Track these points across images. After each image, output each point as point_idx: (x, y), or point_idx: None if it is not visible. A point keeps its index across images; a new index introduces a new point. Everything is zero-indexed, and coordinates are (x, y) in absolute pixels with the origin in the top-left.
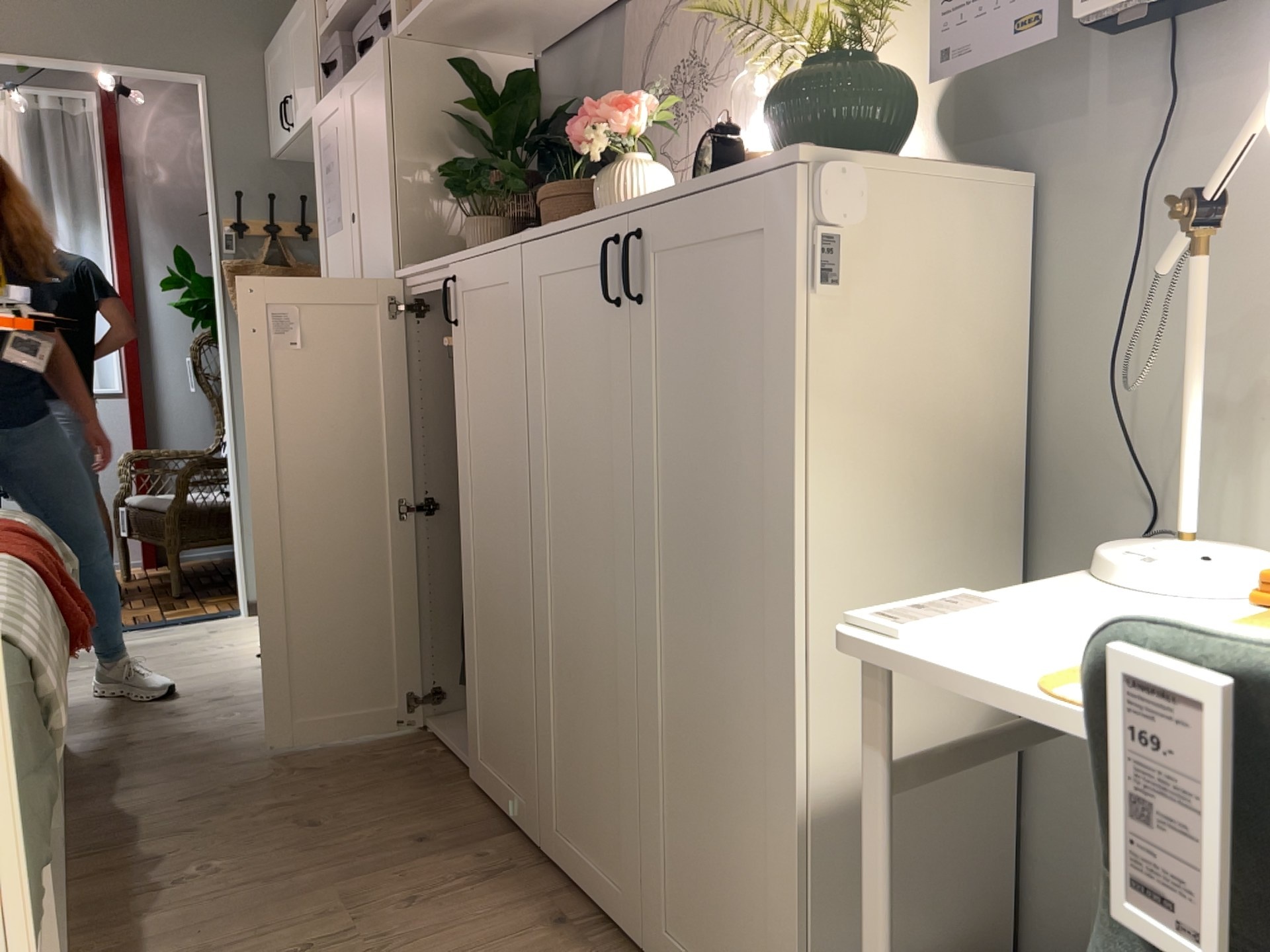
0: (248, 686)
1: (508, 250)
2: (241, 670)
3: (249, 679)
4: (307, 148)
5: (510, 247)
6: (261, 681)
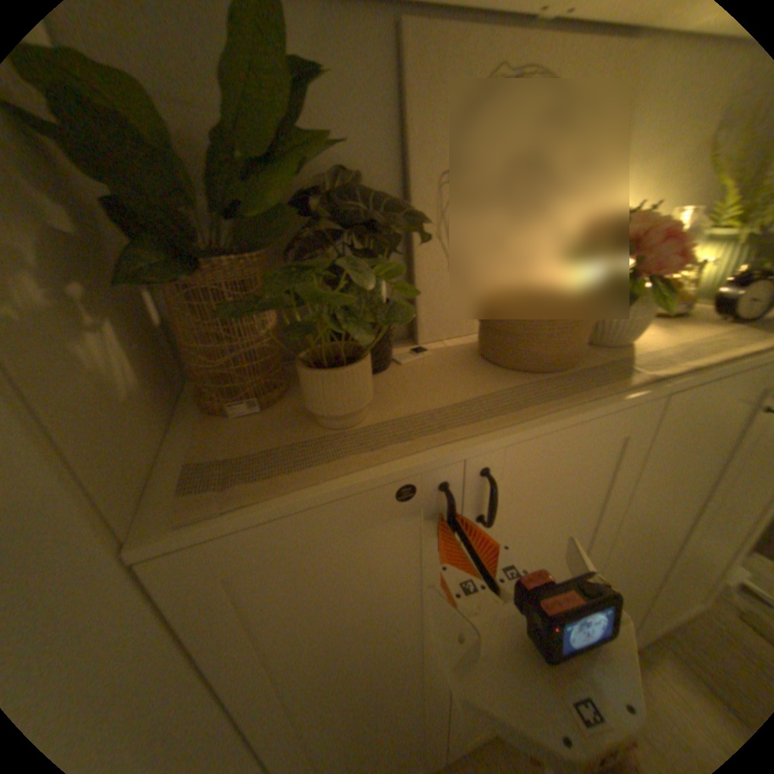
0: None
1: (647, 403)
2: None
3: None
4: None
5: (647, 399)
6: None
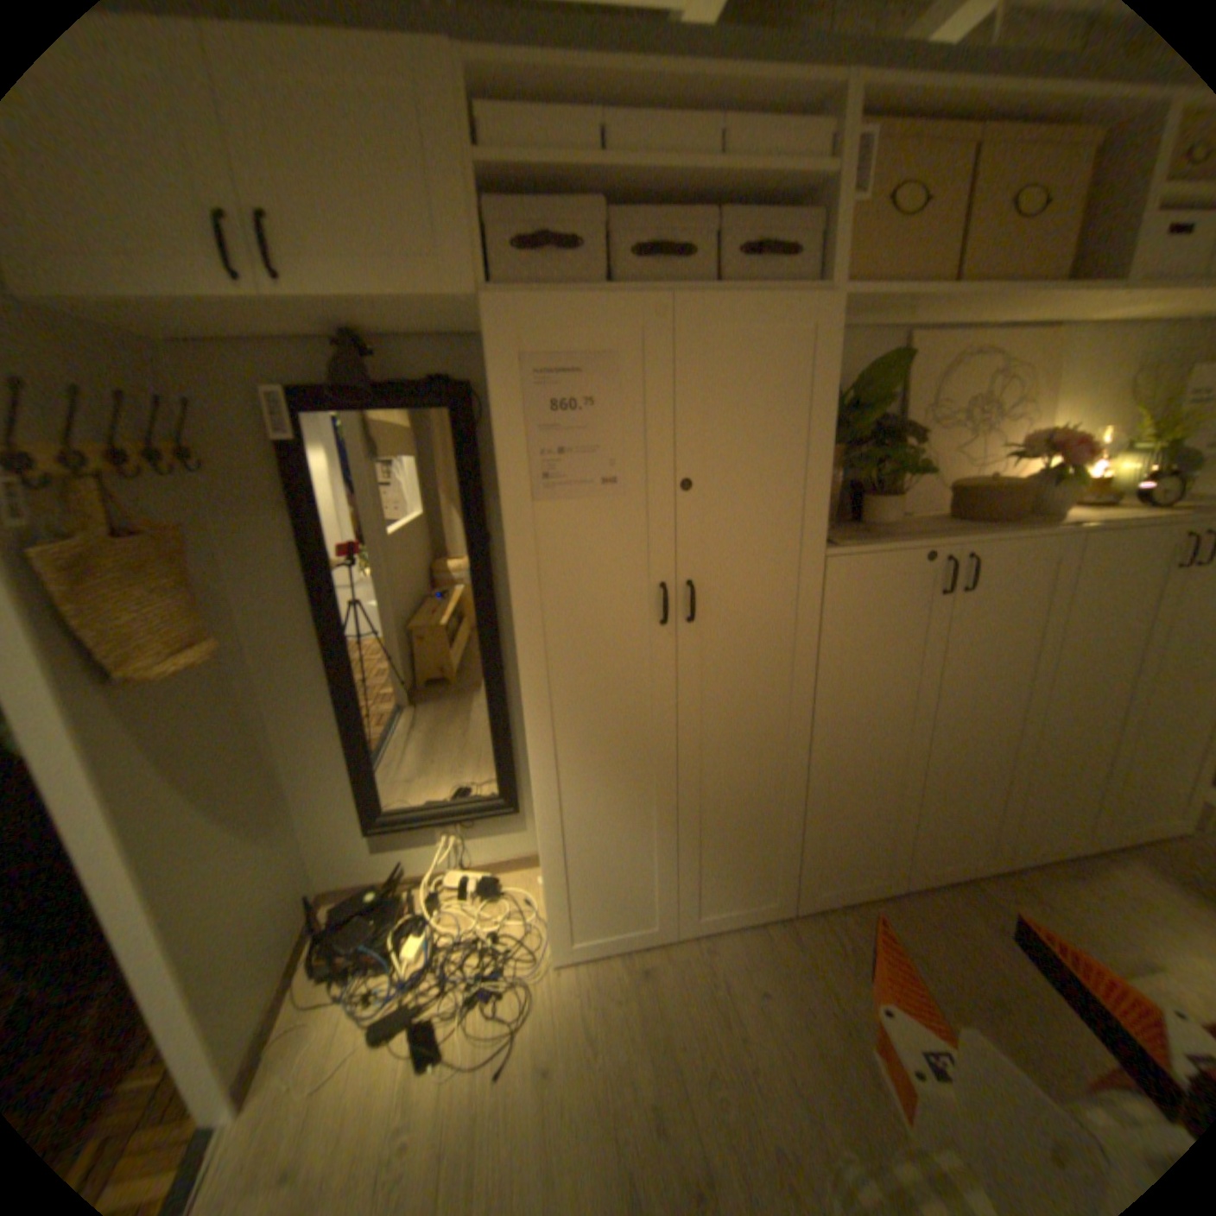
0: (615, 1087)
1: (1070, 537)
2: (543, 1103)
3: (587, 1086)
4: (186, 310)
5: (1069, 535)
6: (602, 1070)
